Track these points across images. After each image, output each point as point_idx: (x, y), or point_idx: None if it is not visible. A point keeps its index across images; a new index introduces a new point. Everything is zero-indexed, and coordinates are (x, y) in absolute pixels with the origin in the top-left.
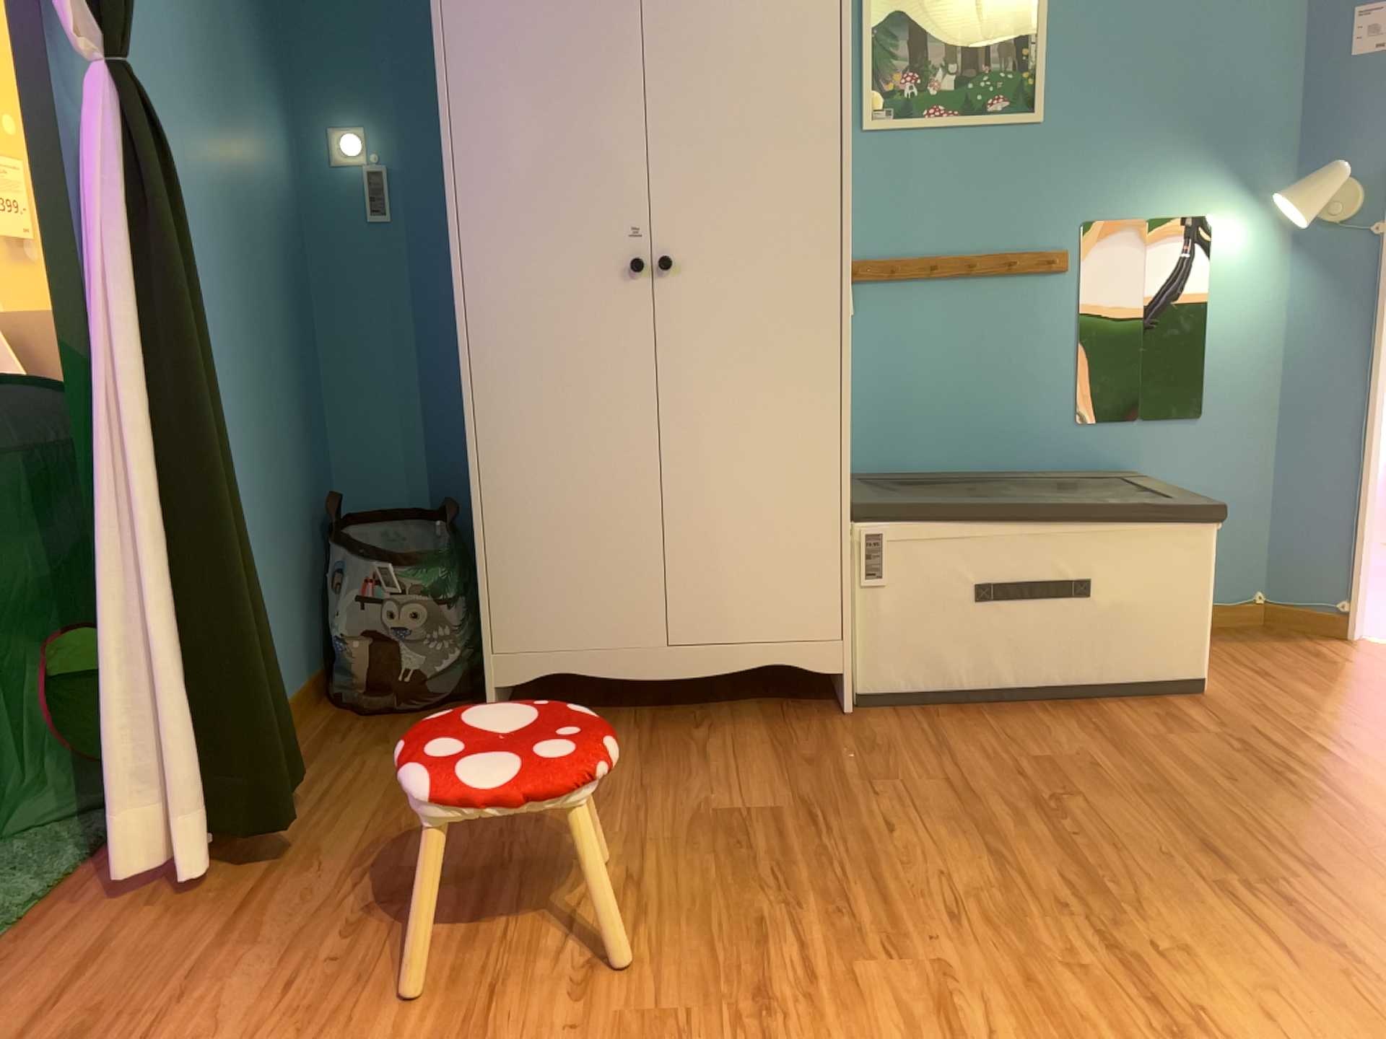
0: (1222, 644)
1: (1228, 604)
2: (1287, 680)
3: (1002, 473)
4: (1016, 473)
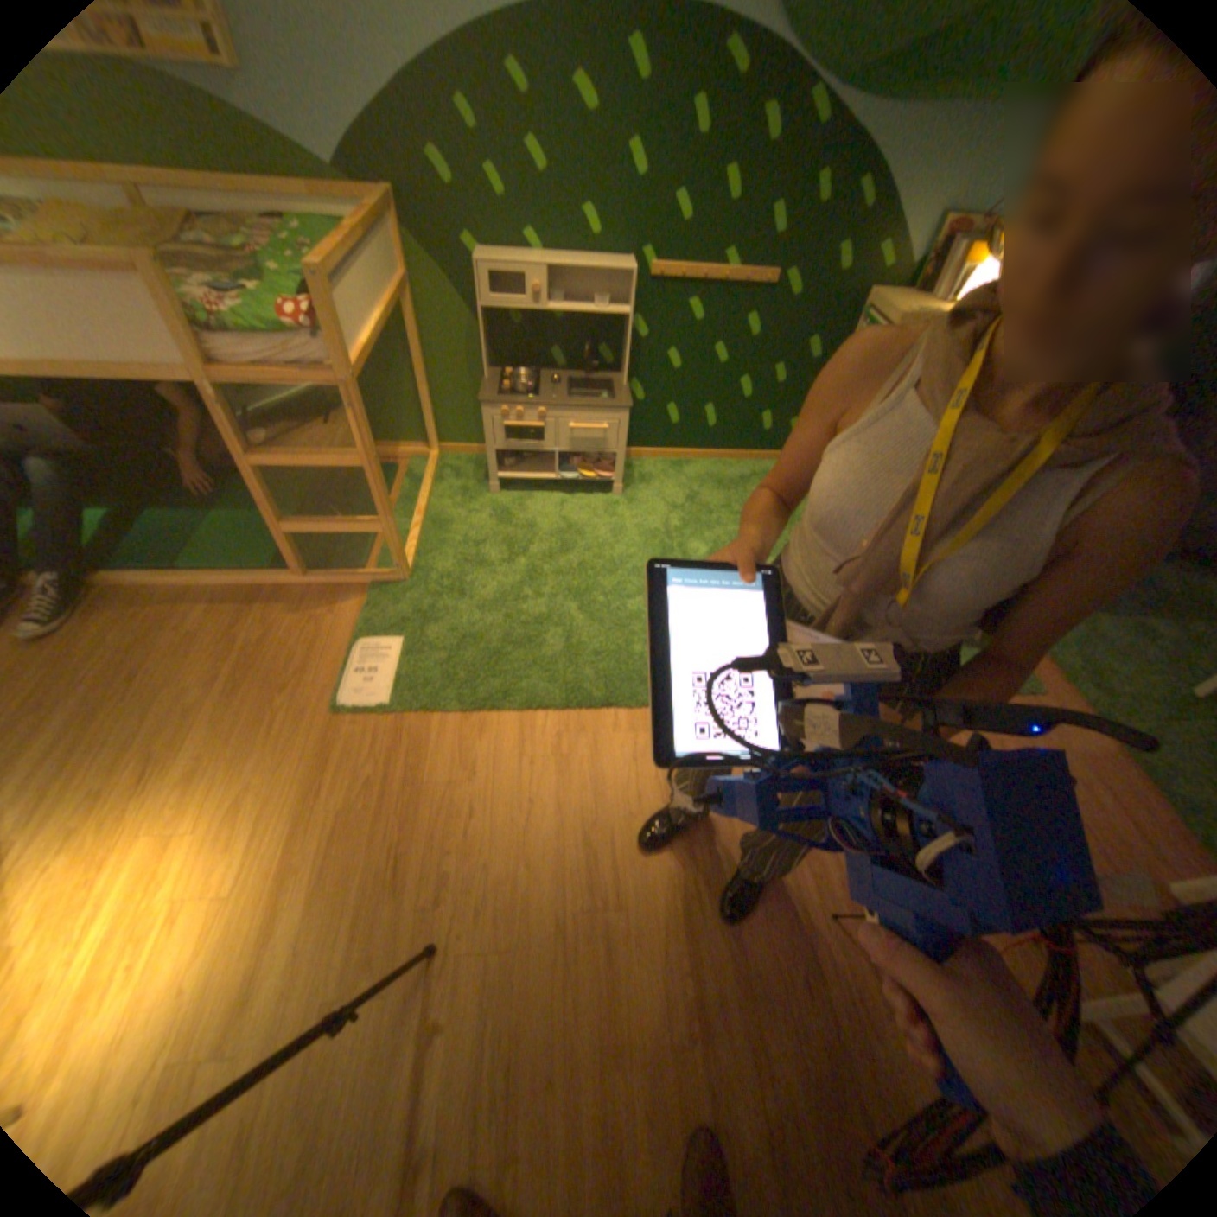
0: None
1: None
2: None
3: None
4: None
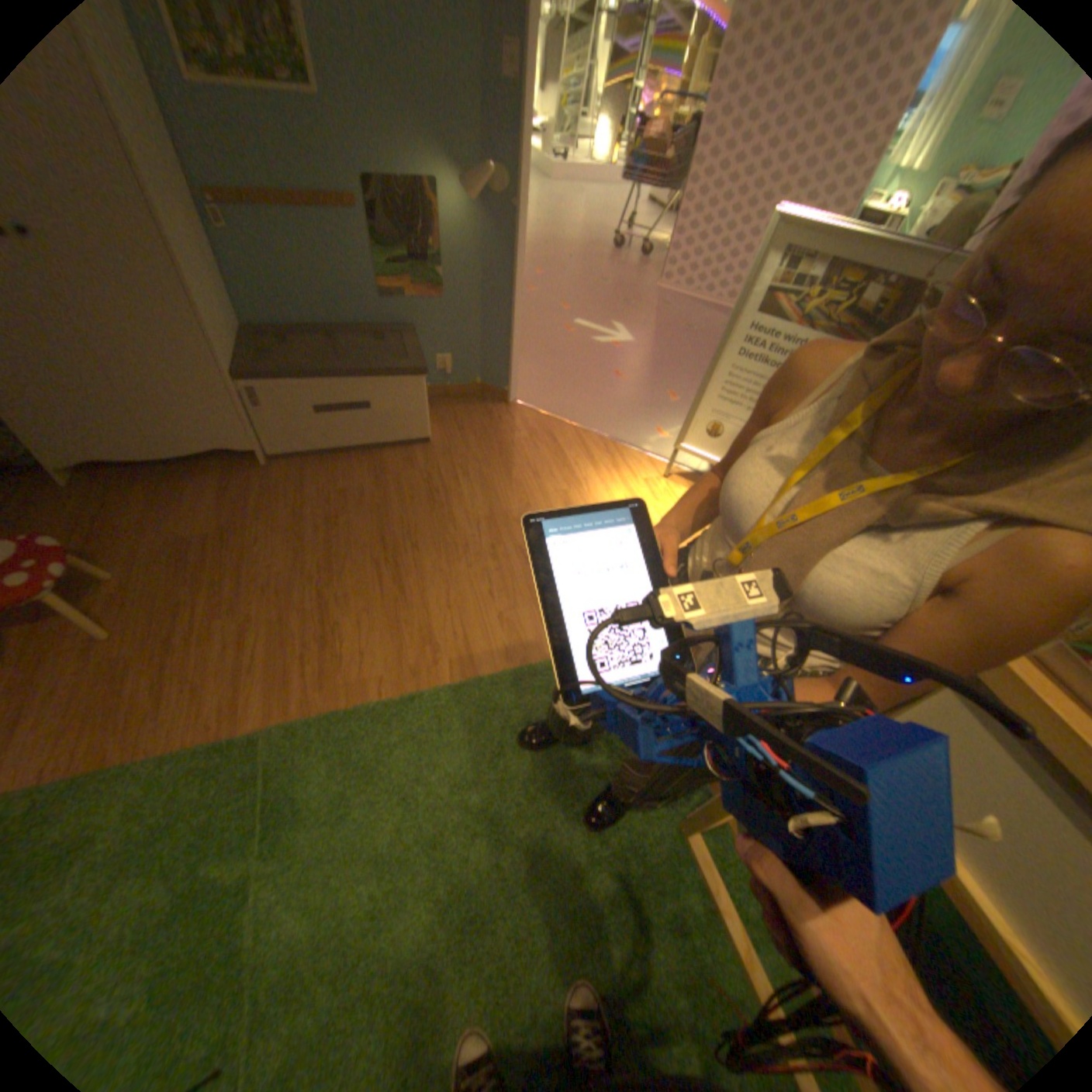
0: (456, 406)
1: (464, 383)
2: (469, 430)
3: (344, 324)
4: (352, 323)
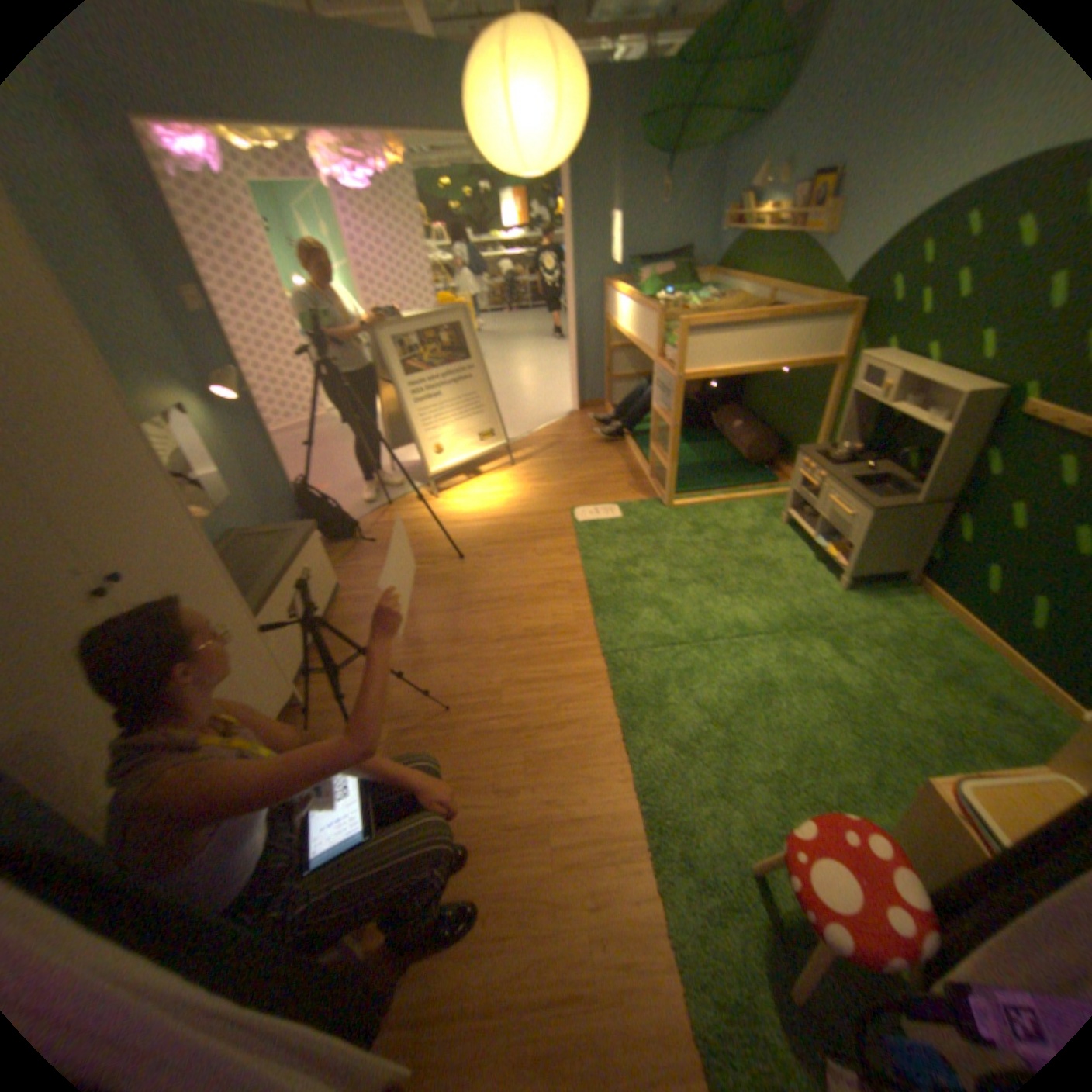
0: None
1: None
2: (338, 565)
3: None
4: None
